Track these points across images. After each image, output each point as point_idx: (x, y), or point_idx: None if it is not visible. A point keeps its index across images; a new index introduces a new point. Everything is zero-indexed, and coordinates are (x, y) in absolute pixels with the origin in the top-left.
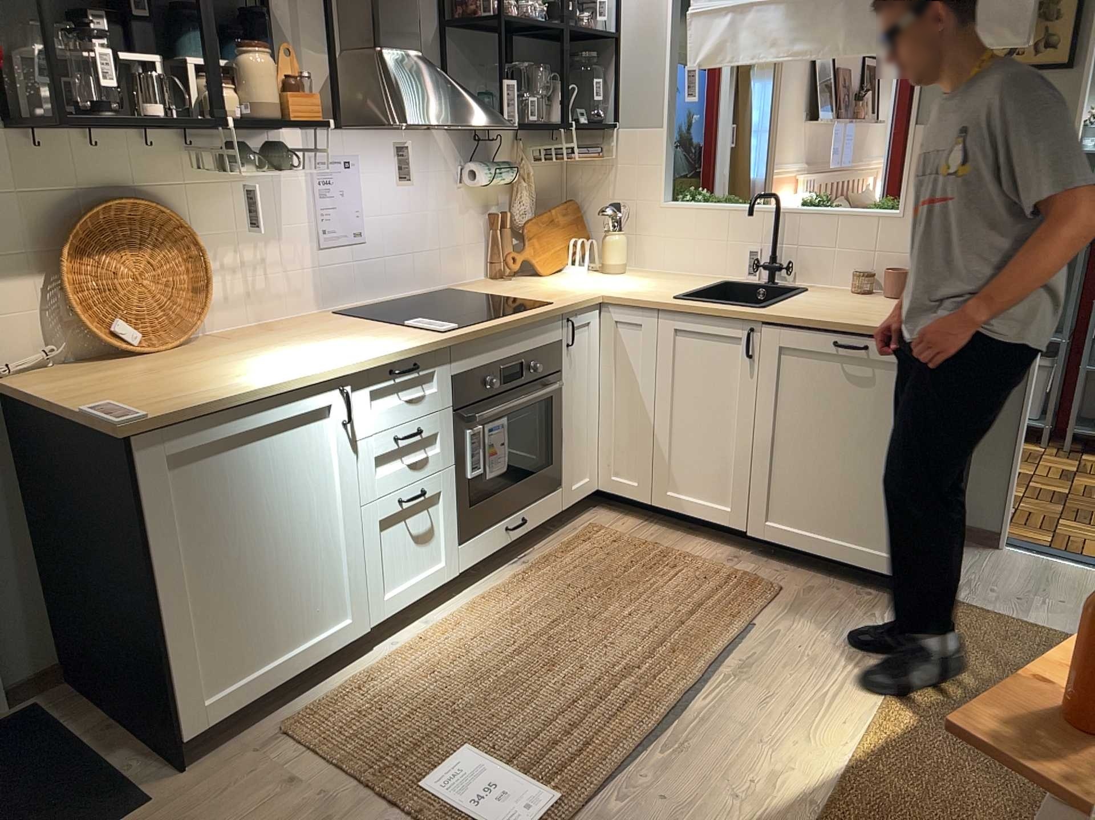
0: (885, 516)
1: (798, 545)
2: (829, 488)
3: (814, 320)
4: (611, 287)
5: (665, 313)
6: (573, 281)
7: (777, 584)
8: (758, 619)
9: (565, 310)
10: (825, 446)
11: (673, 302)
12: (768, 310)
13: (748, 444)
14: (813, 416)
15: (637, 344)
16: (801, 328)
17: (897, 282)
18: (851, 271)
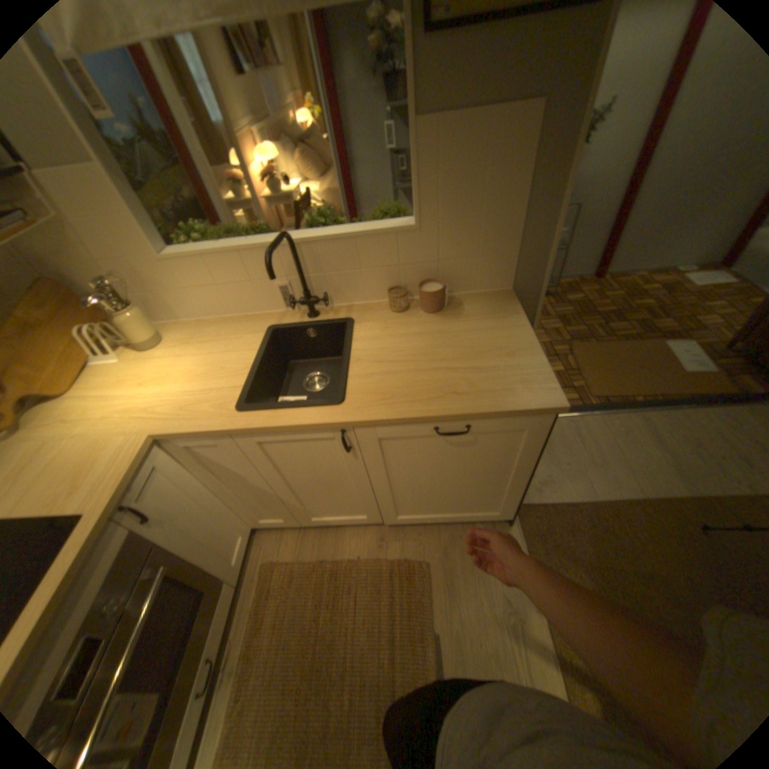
0: (484, 502)
1: (422, 523)
2: (439, 498)
3: (407, 418)
4: (153, 395)
5: (234, 434)
6: (104, 394)
7: (423, 567)
8: (435, 632)
9: (103, 518)
10: (432, 482)
11: (239, 427)
12: (348, 407)
13: (366, 491)
14: (418, 470)
15: (220, 456)
16: (395, 425)
17: (433, 302)
18: (380, 288)
